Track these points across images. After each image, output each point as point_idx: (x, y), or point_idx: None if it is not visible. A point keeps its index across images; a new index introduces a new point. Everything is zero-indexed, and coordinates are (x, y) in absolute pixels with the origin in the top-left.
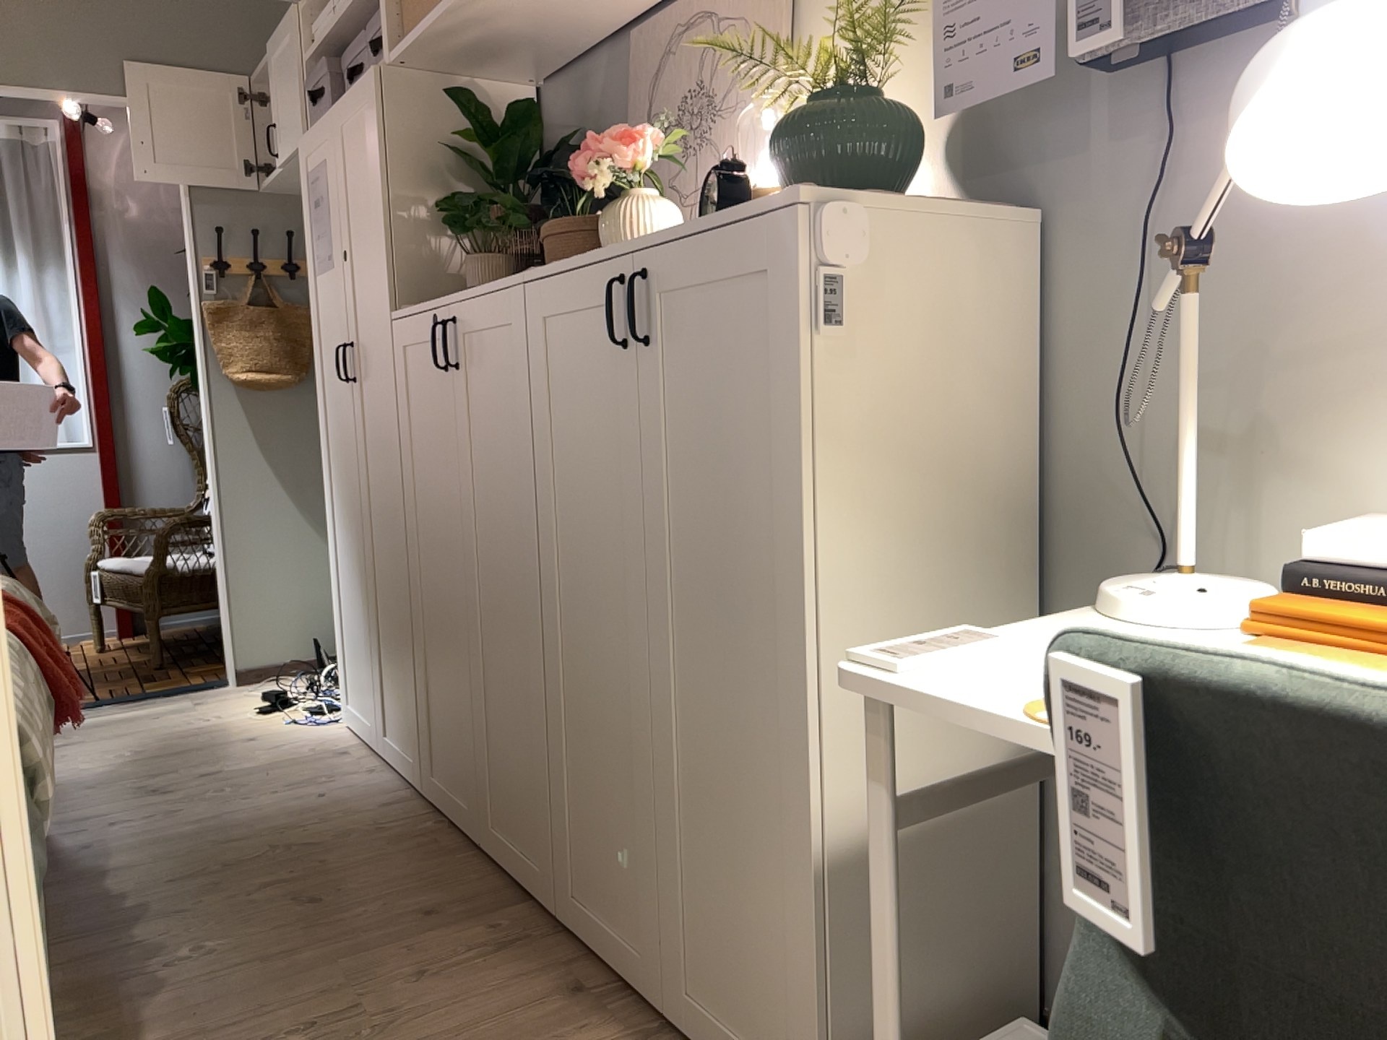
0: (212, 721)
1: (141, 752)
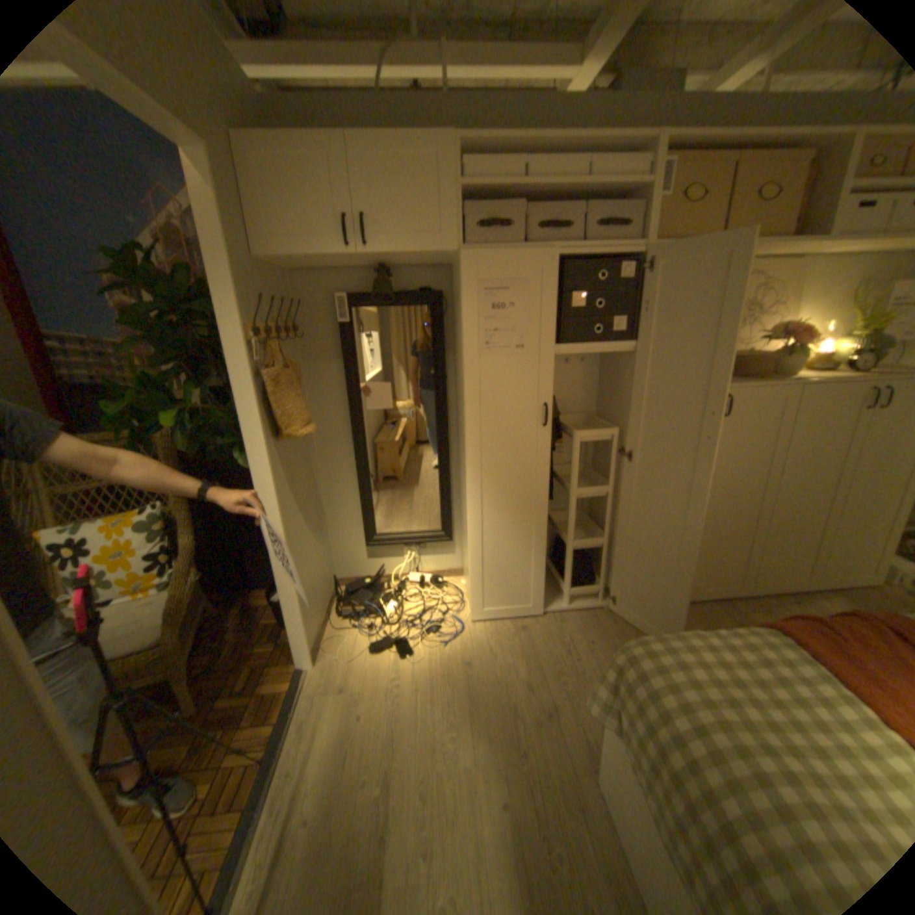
0: (406, 683)
1: (453, 726)
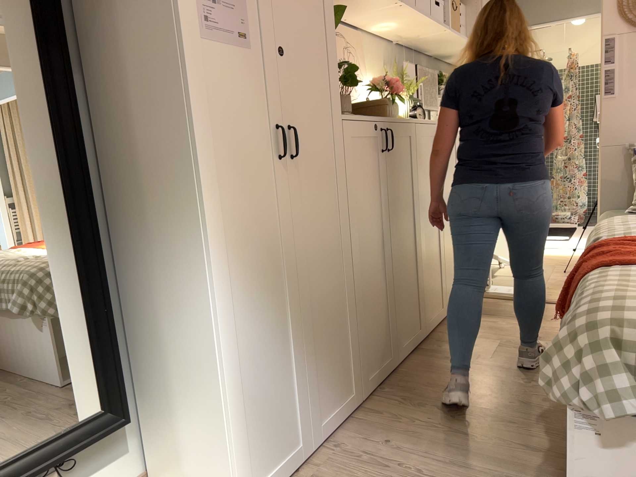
0: None
1: None
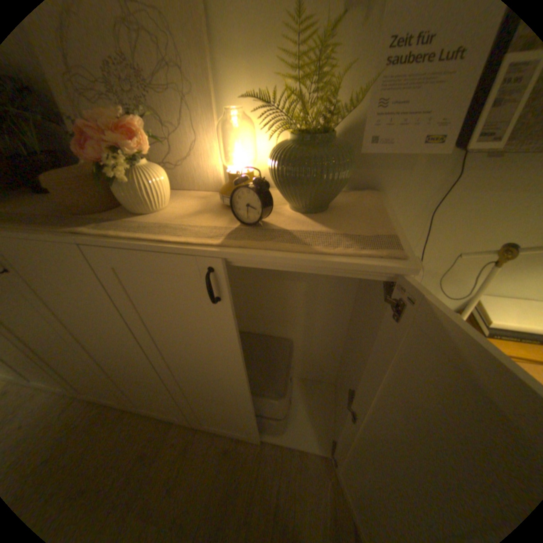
0: None
1: None
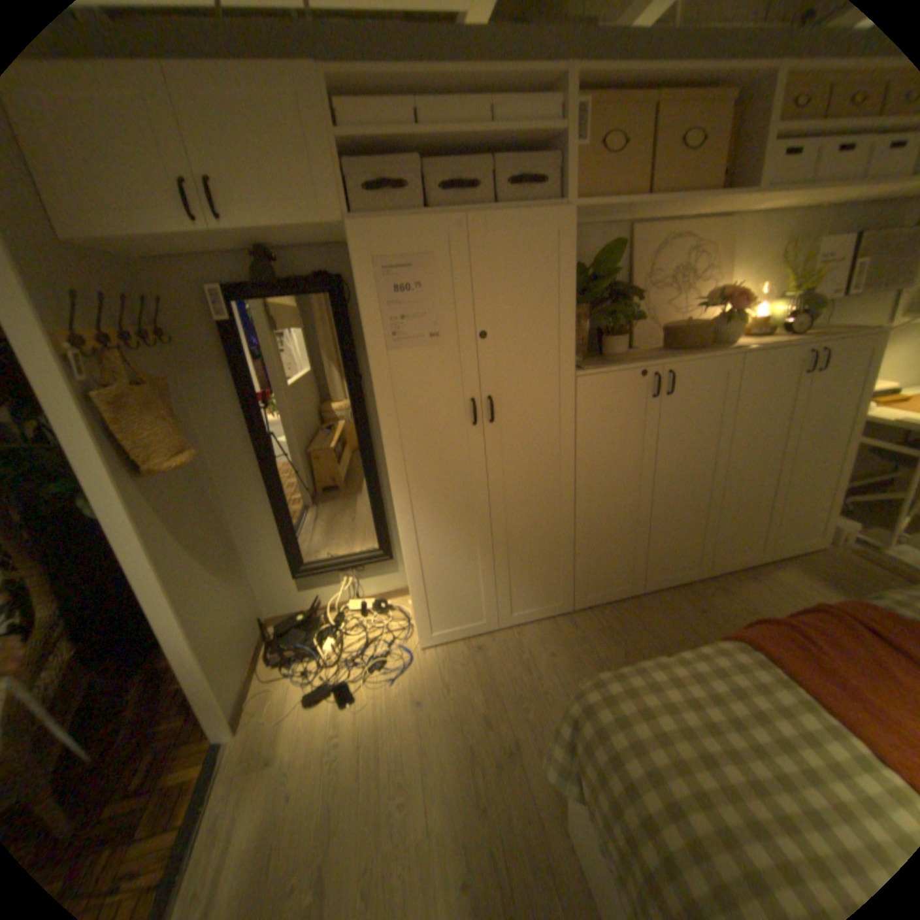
0: (345, 740)
1: (401, 787)
